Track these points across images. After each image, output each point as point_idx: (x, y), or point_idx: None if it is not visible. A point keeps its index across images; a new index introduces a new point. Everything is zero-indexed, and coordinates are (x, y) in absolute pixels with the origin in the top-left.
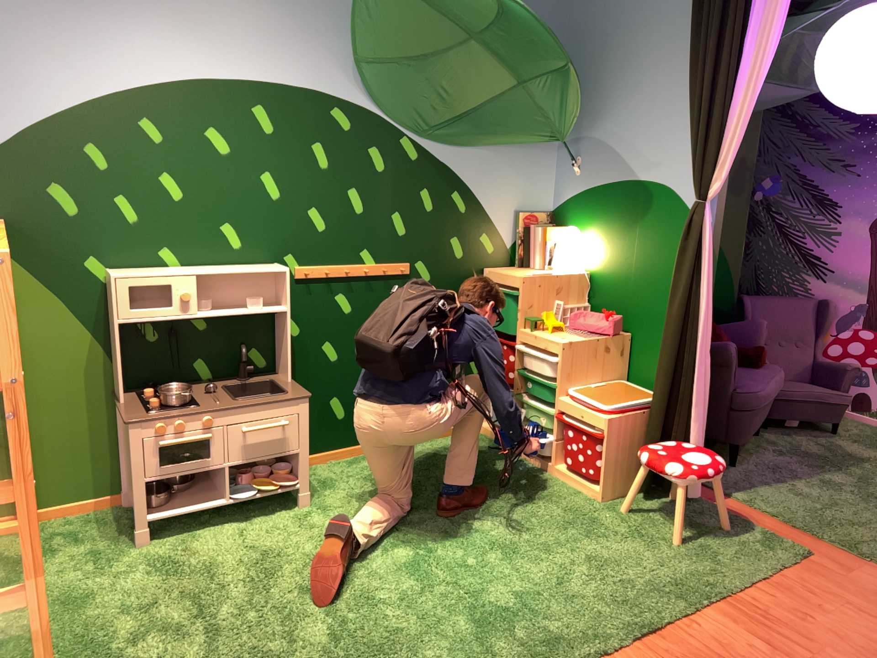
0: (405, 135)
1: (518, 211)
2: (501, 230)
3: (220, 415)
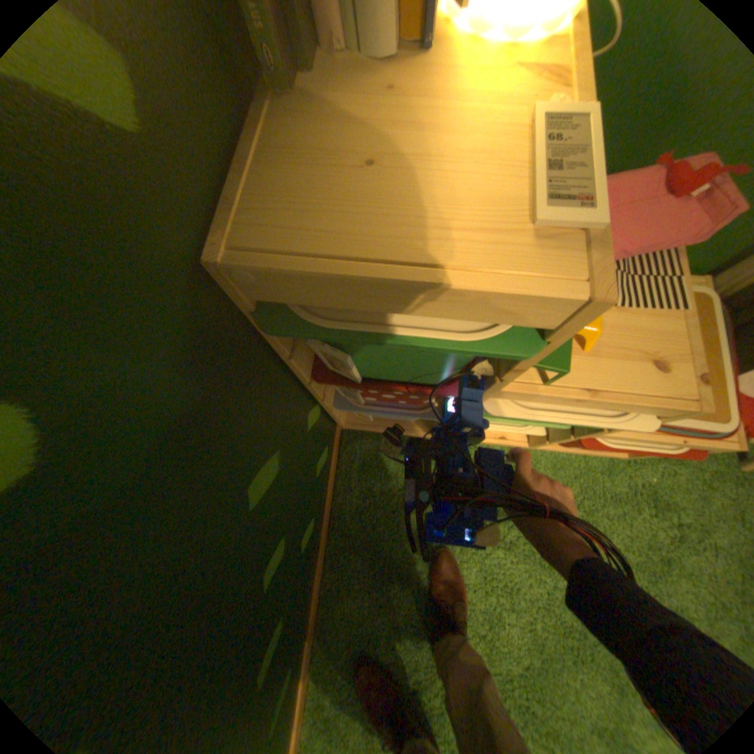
0: None
1: None
2: None
3: None
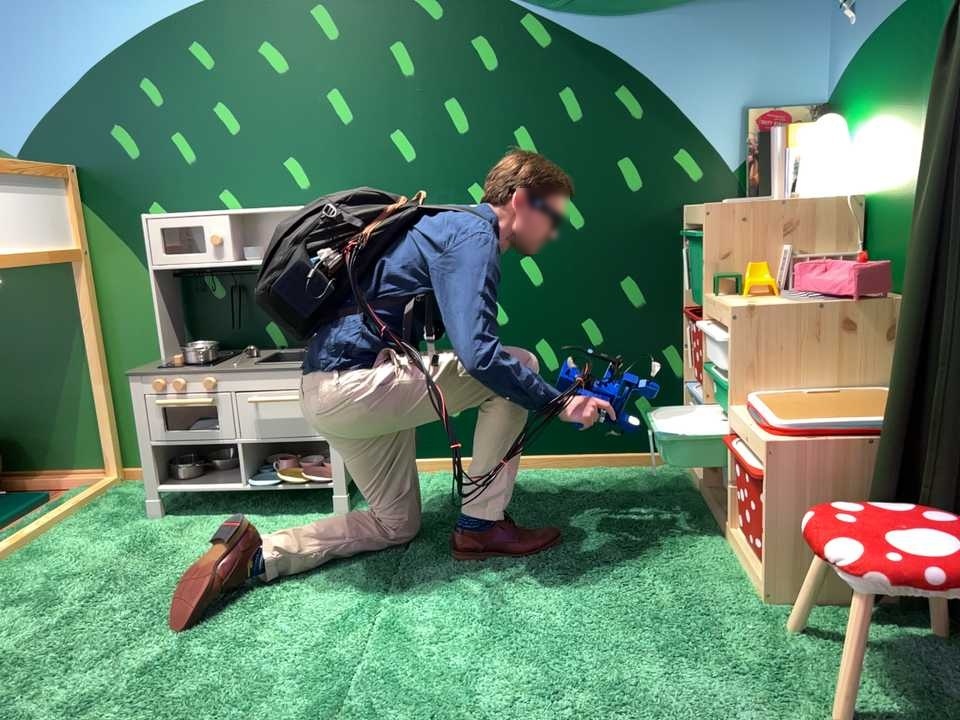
0: (526, 6)
1: (752, 105)
2: (718, 139)
3: (218, 380)
